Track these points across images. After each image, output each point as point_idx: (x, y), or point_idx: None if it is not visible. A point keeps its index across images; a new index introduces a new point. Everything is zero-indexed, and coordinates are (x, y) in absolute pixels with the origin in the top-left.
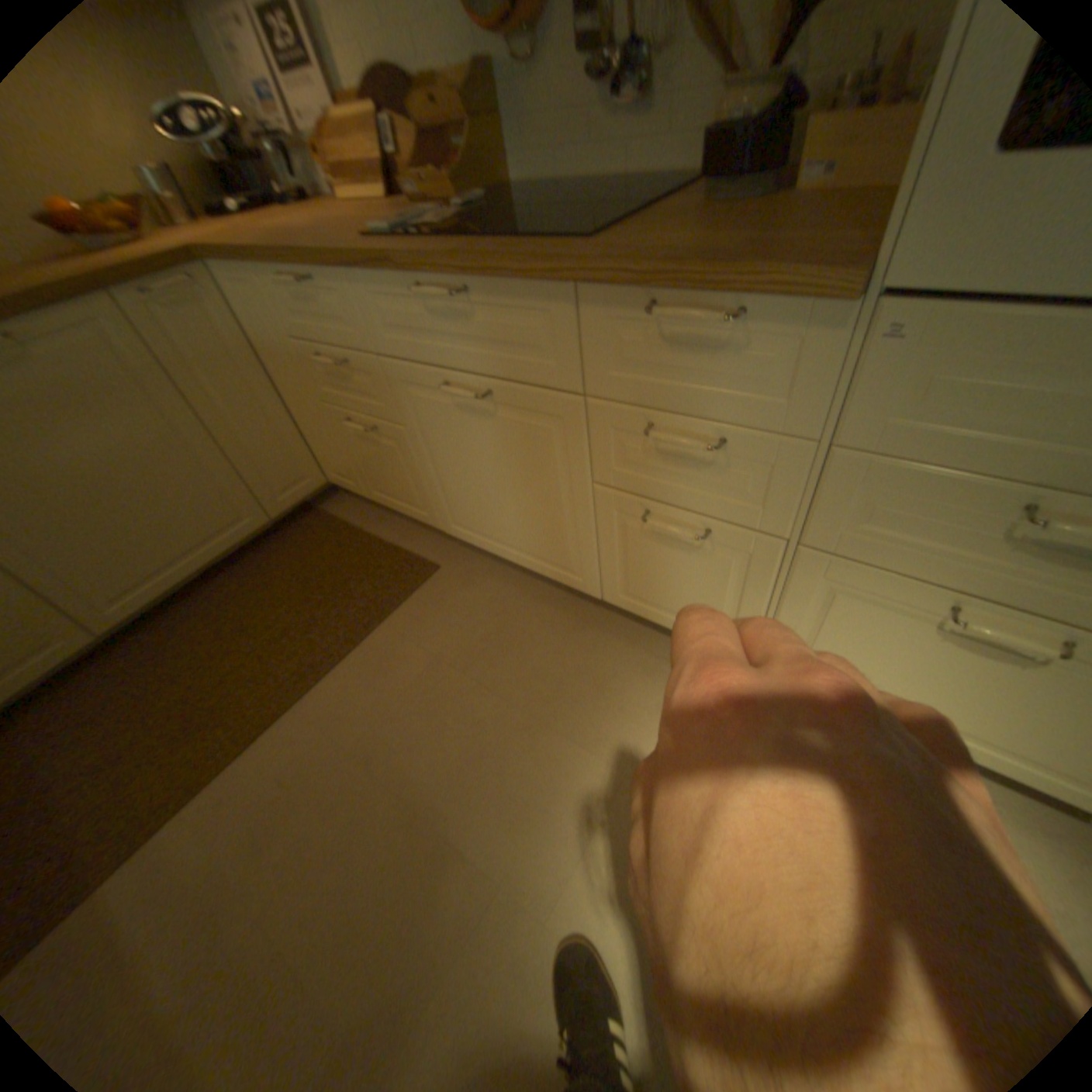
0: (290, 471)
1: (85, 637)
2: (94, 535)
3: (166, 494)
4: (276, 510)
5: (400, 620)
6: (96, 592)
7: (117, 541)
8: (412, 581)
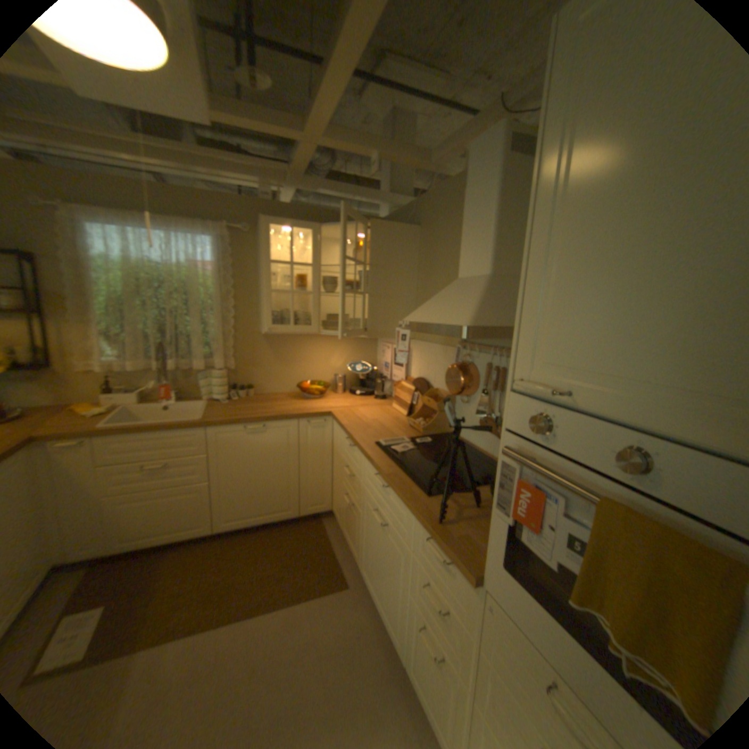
0: (318, 499)
1: (209, 531)
2: (240, 494)
3: (270, 489)
4: (303, 513)
5: (313, 608)
6: (224, 516)
7: (244, 500)
8: (332, 589)
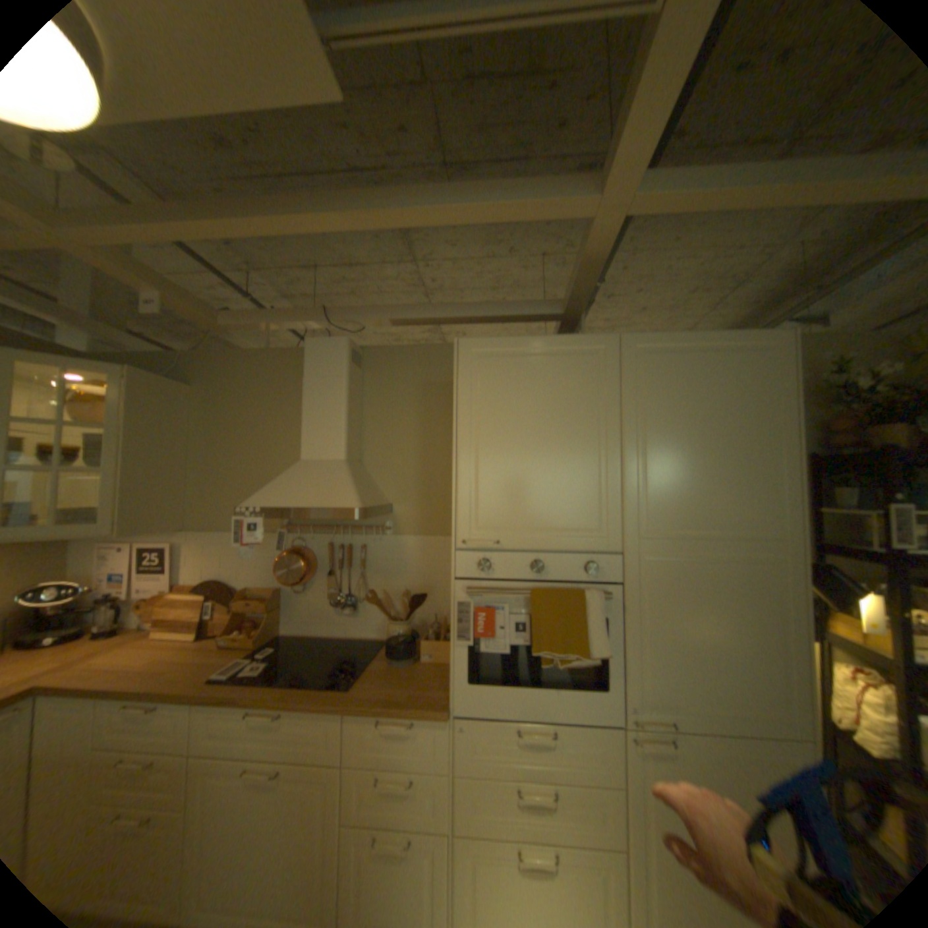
0: None
1: None
2: None
3: None
4: None
5: None
6: None
7: None
8: None
